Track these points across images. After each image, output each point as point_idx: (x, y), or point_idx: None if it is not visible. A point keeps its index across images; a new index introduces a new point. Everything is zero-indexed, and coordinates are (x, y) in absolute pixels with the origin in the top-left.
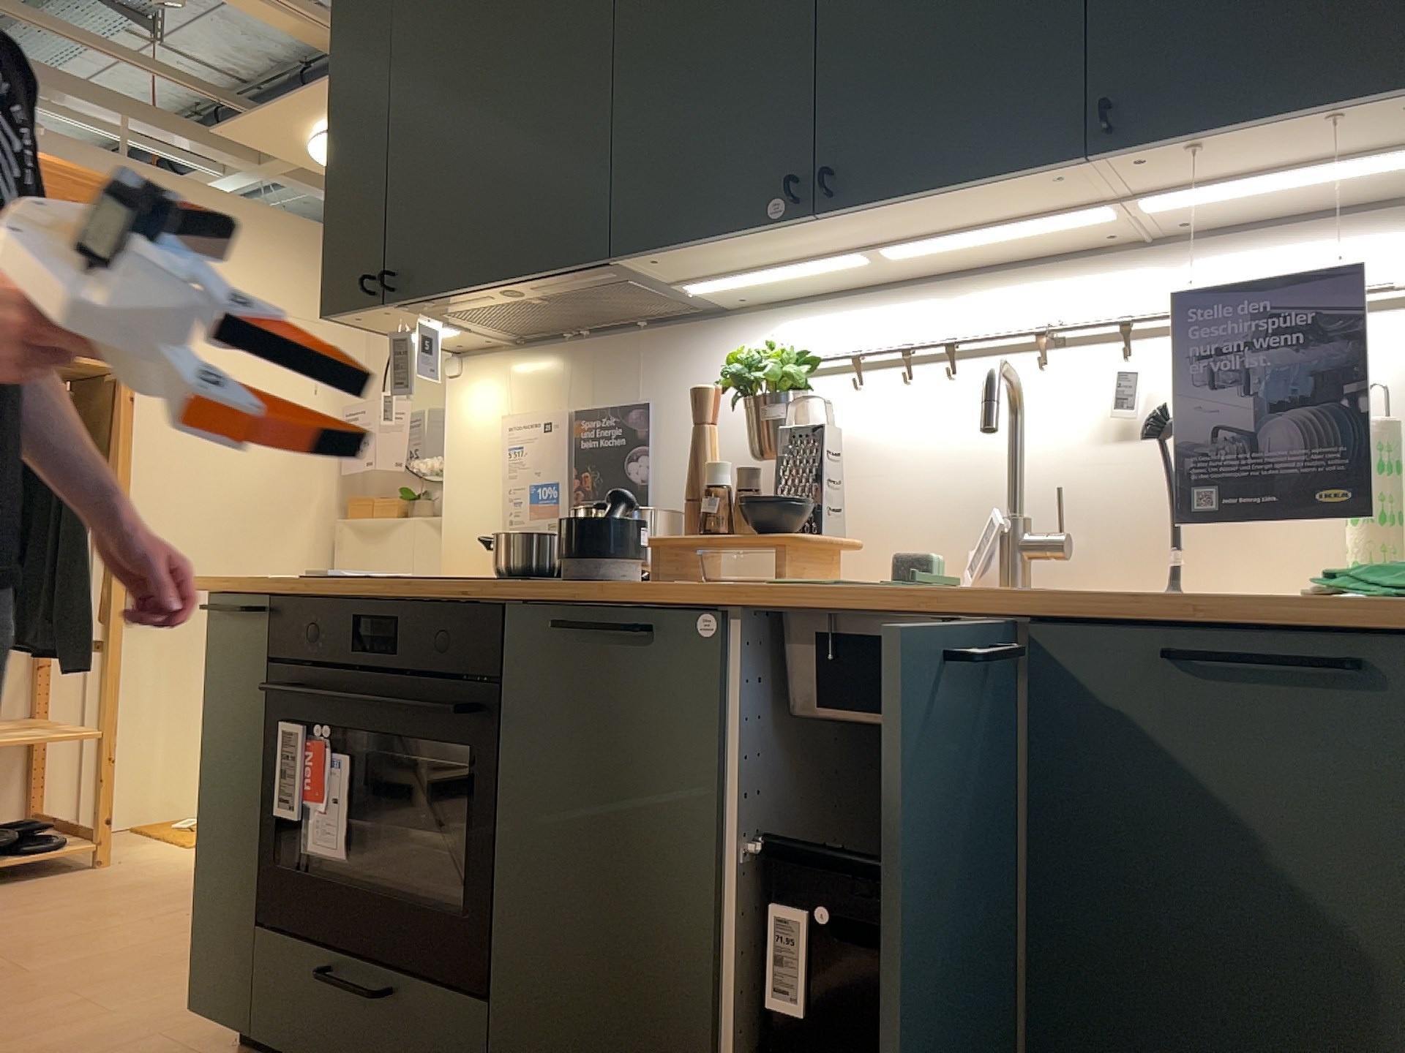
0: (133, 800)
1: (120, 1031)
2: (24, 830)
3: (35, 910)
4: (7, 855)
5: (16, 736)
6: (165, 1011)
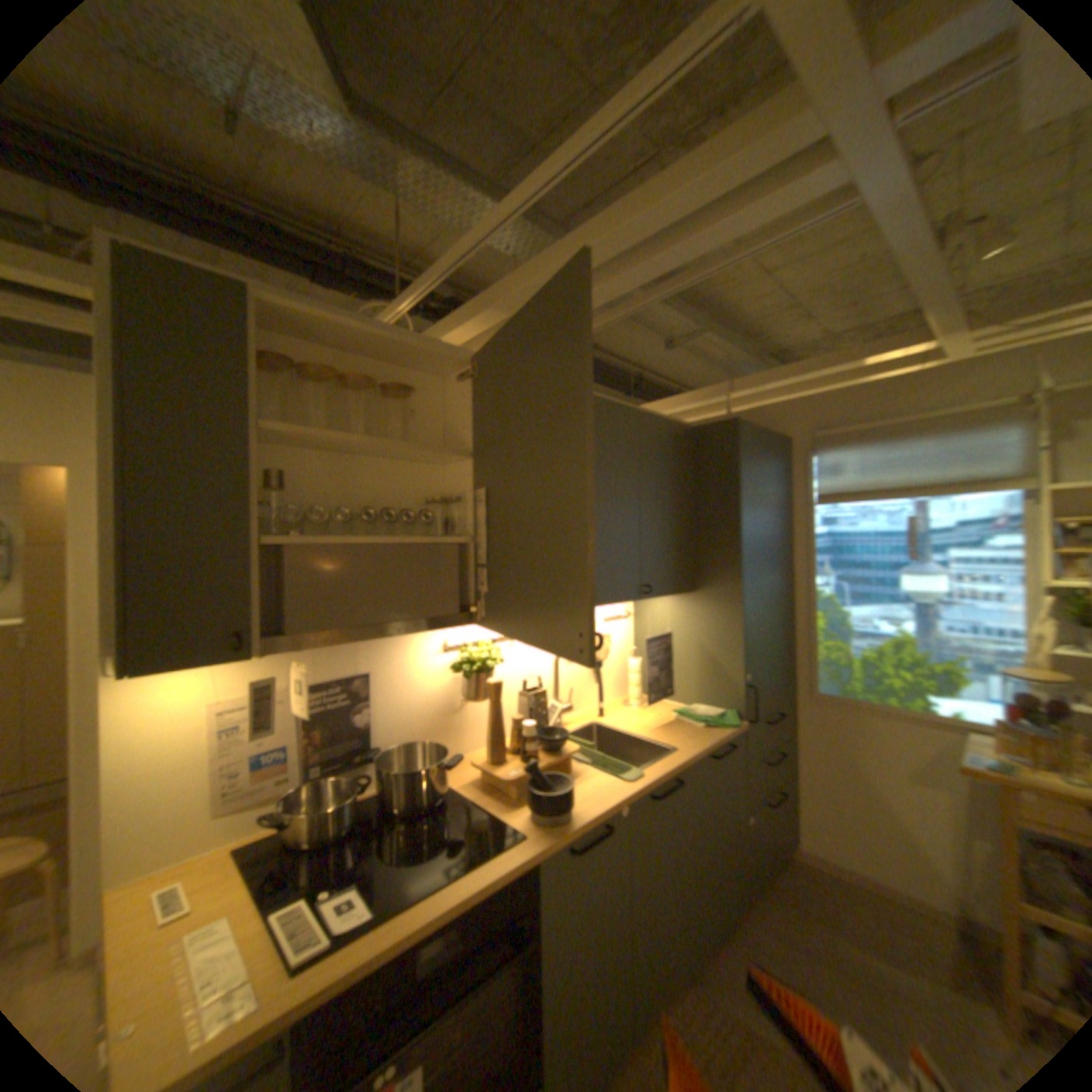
0: None
1: None
2: None
3: None
4: None
5: None
6: None
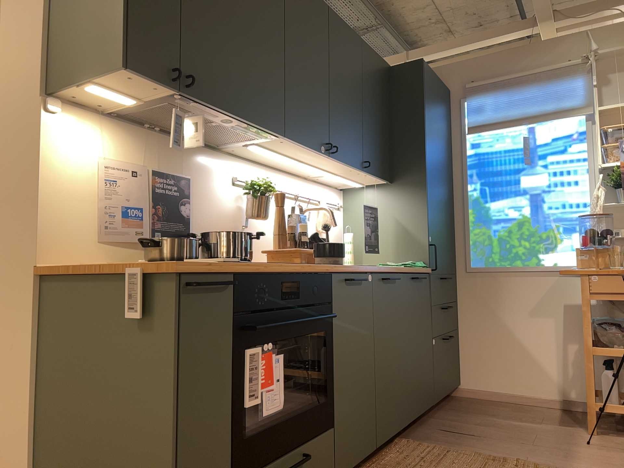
0: None
1: None
2: None
3: None
4: None
5: None
6: None
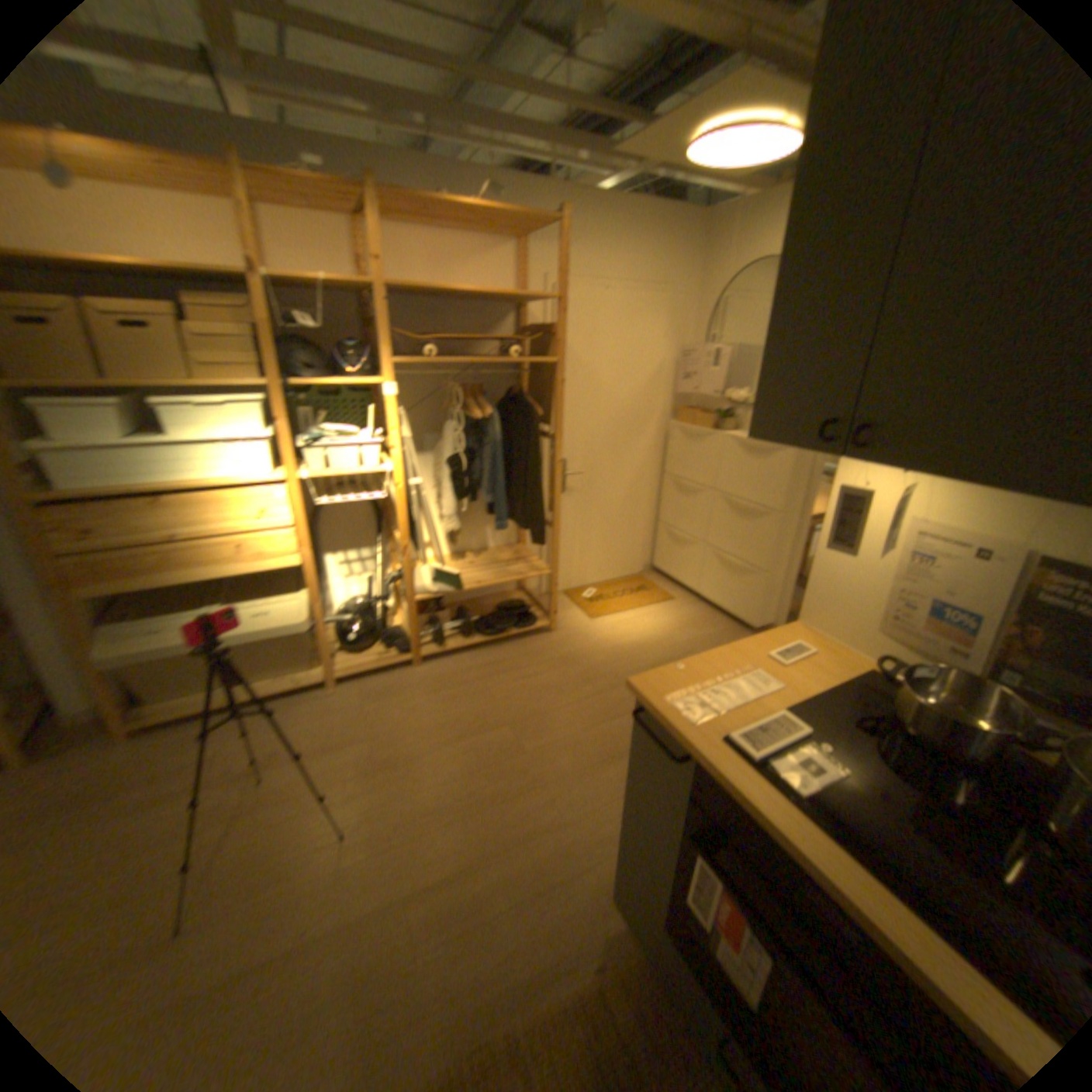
0: (565, 578)
1: (575, 850)
2: (520, 614)
3: (528, 675)
4: (514, 627)
5: (514, 573)
6: (596, 831)
